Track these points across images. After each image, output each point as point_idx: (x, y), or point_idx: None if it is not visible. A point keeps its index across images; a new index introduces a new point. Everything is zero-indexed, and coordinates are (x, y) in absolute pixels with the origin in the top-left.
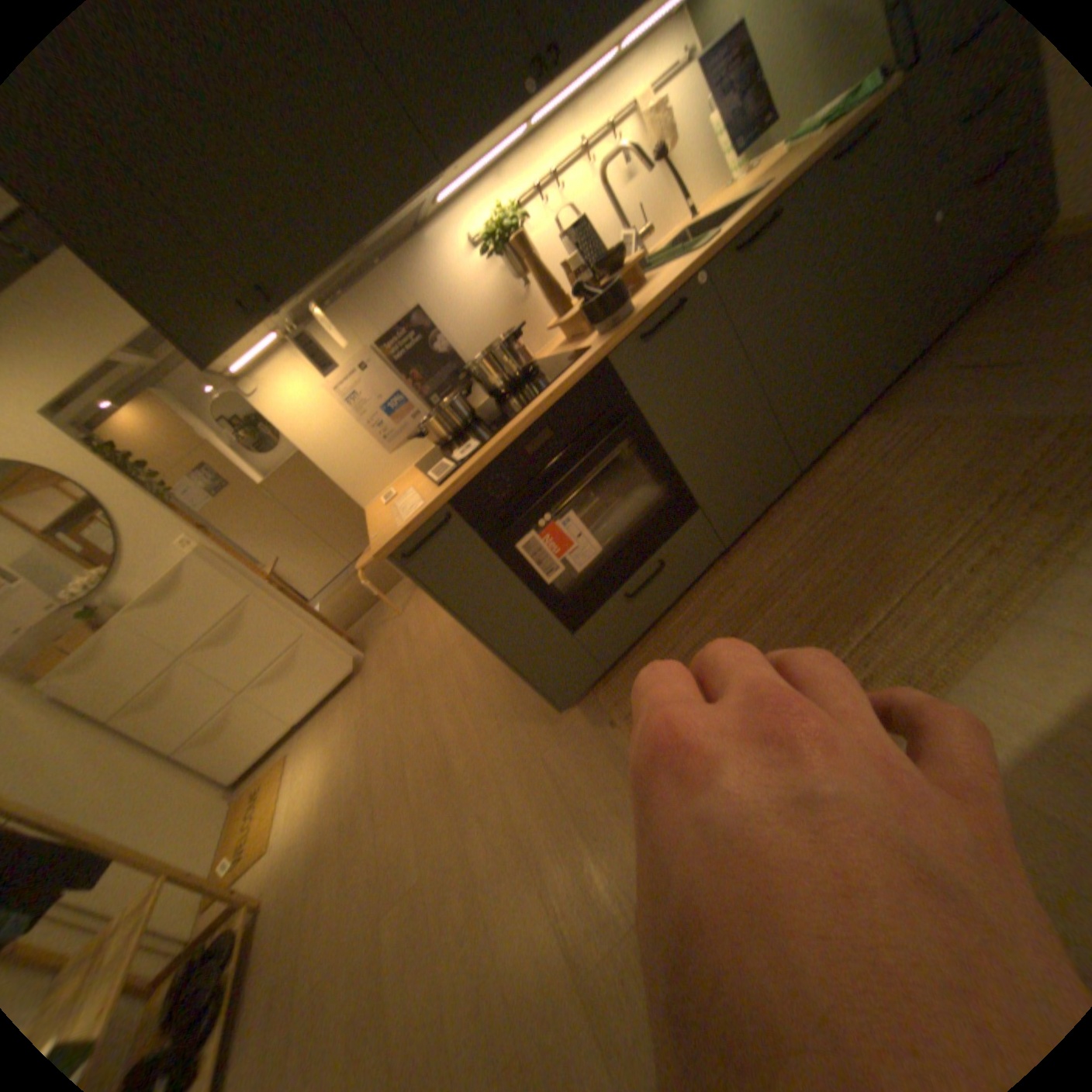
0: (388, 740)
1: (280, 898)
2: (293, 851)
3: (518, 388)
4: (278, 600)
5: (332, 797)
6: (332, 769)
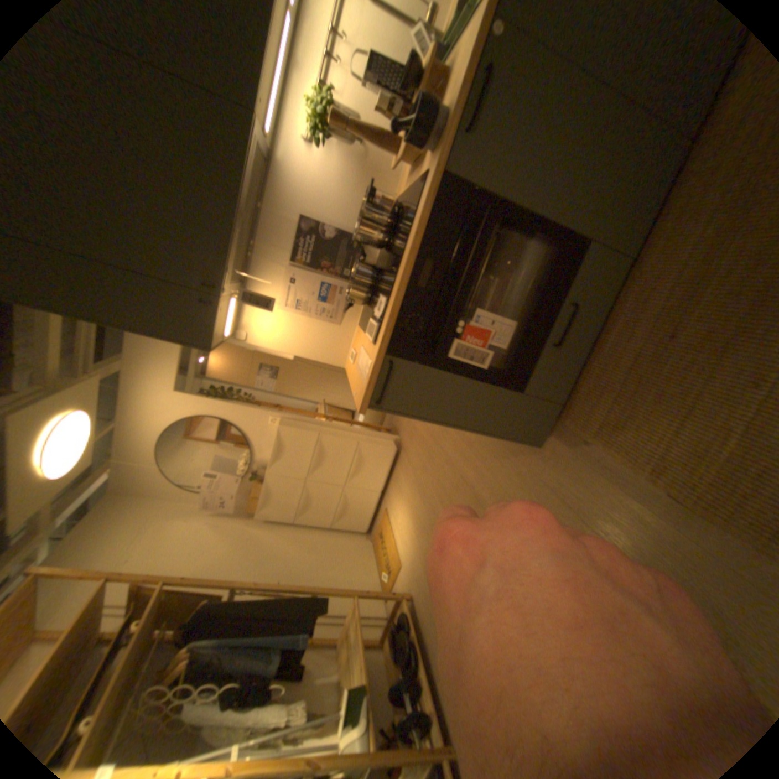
0: (435, 488)
1: (419, 591)
2: (414, 564)
3: (394, 231)
4: (335, 427)
5: (420, 529)
6: (413, 512)
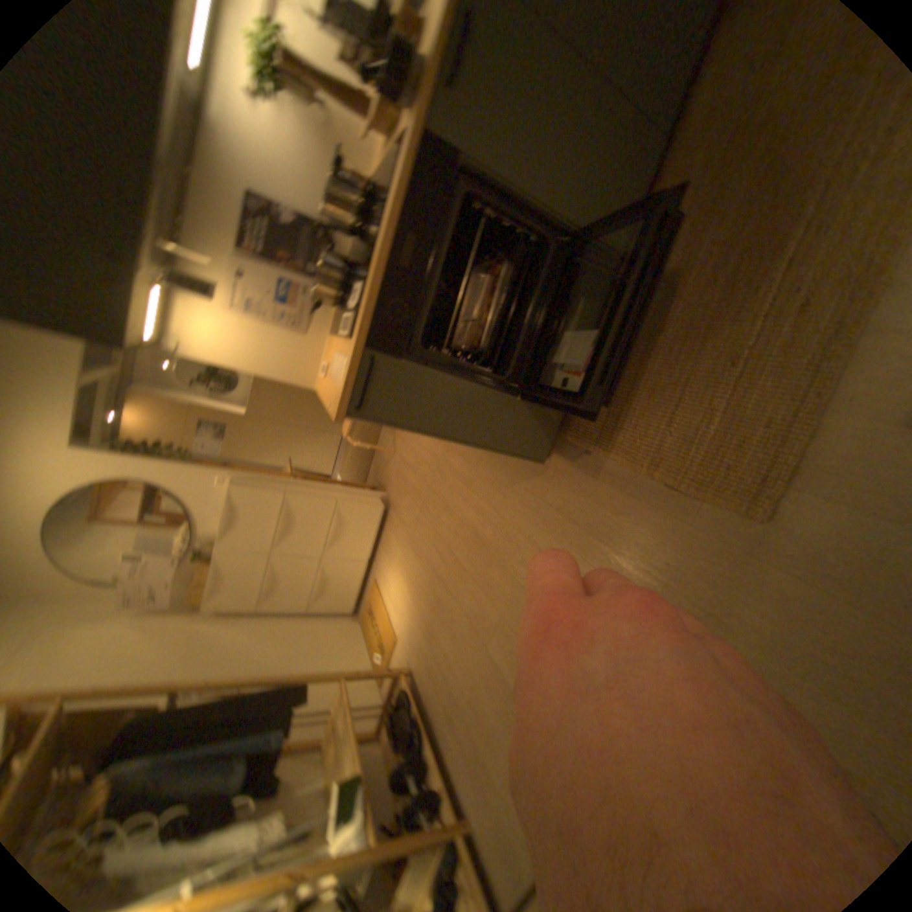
0: (431, 539)
1: (418, 660)
2: (410, 631)
3: (370, 211)
4: (305, 484)
5: (415, 590)
6: (406, 573)
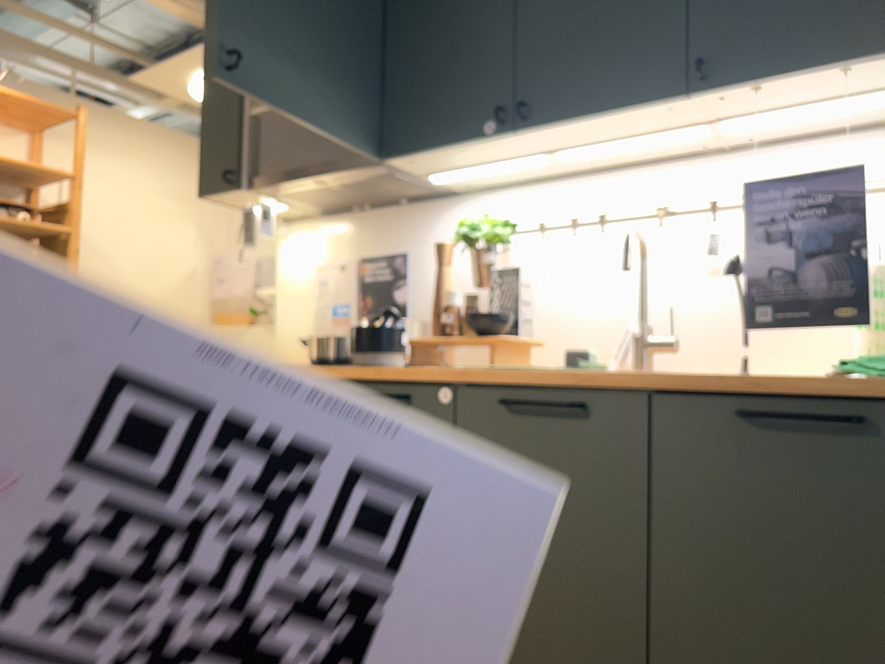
0: None
1: None
2: None
3: None
4: None
5: None
6: None
